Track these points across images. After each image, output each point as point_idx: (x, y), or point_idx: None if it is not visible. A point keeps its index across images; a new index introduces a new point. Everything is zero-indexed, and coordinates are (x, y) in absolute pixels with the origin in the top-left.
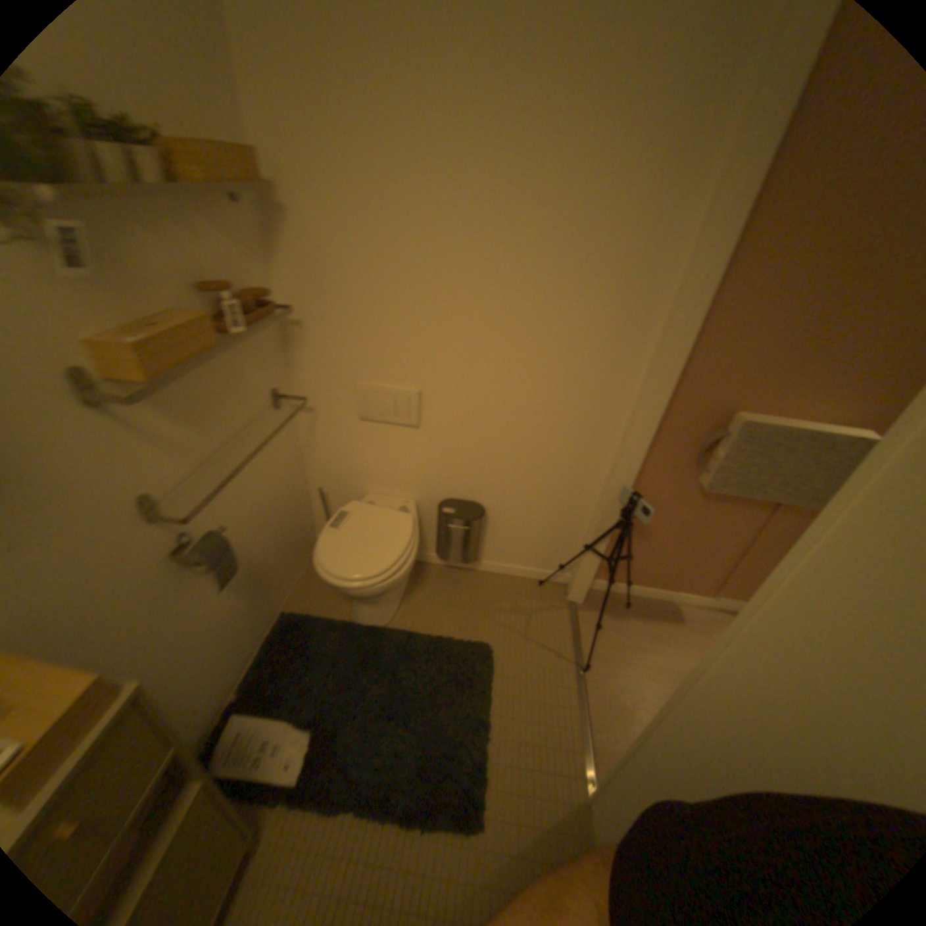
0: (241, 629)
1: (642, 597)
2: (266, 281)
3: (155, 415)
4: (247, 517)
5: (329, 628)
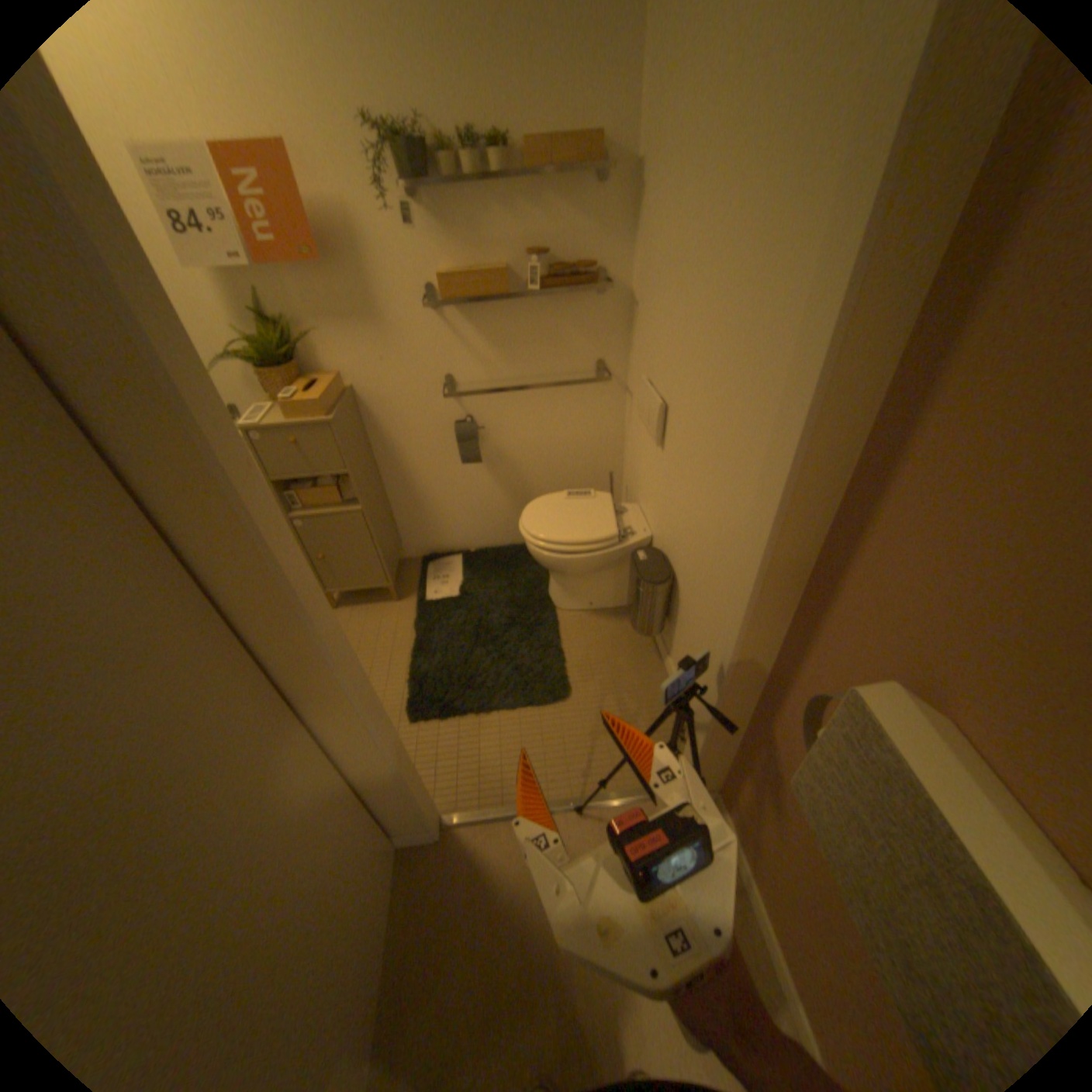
0: (500, 519)
1: (759, 920)
2: (621, 259)
3: (471, 332)
4: (530, 446)
5: (538, 572)
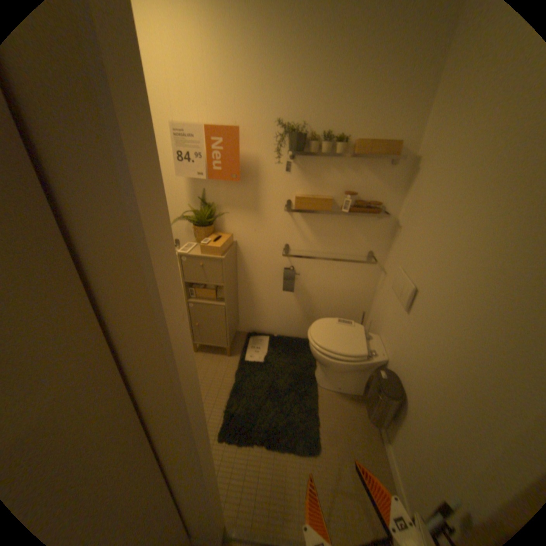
0: (294, 322)
1: None
2: (395, 202)
3: (304, 225)
4: (321, 287)
5: (310, 358)
